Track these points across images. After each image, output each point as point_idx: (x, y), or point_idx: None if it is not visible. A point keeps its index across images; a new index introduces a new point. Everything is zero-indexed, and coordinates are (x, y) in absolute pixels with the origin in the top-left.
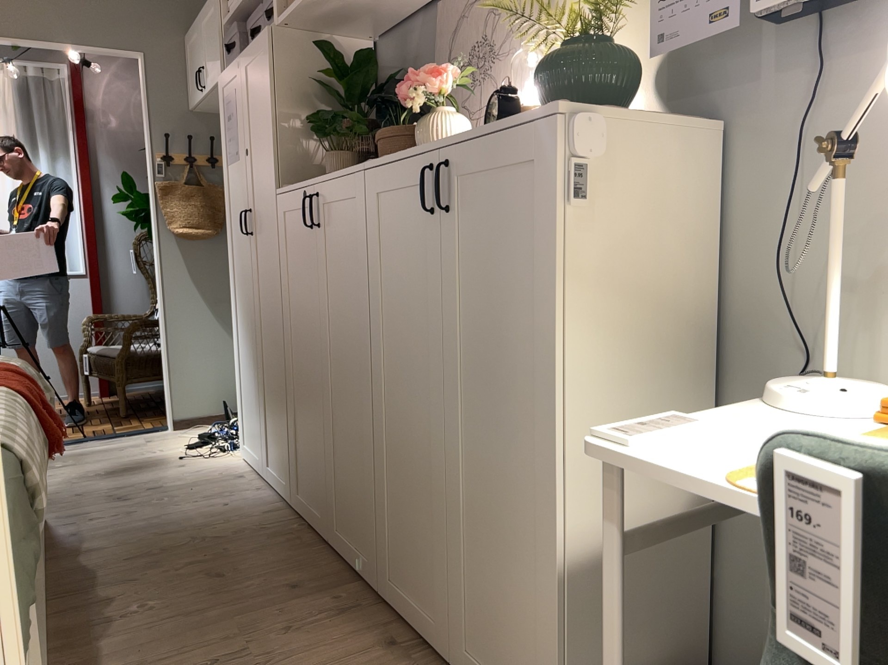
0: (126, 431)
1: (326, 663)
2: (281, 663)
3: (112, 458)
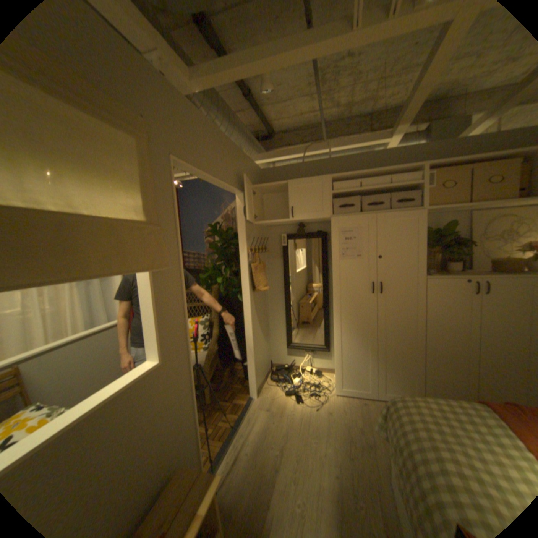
0: (241, 413)
1: None
2: None
3: (288, 432)
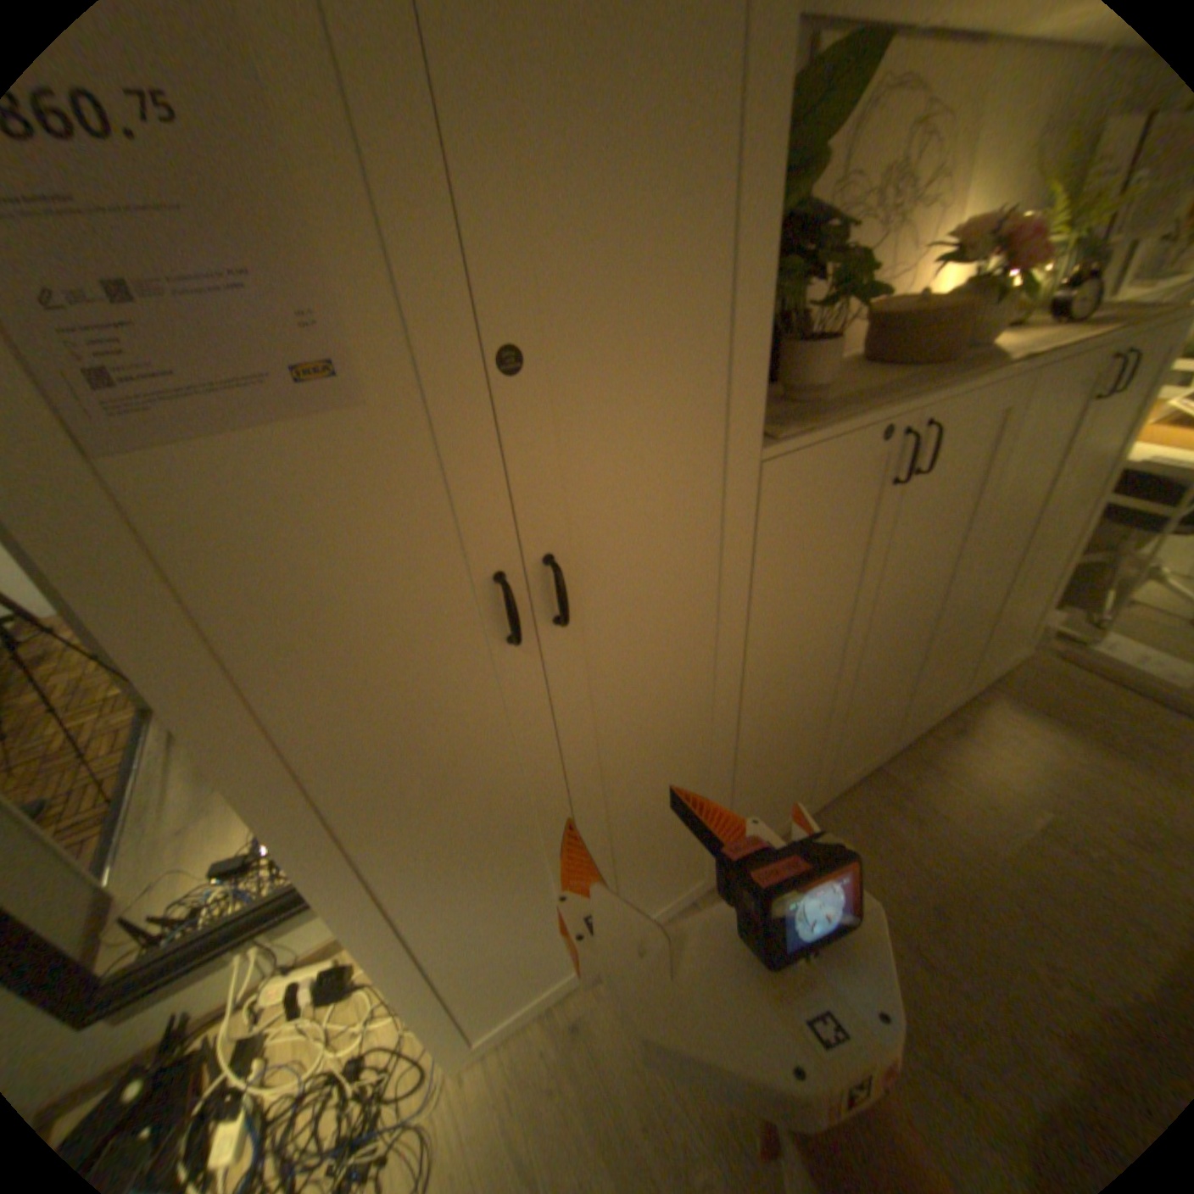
0: None
1: (1007, 771)
2: (1031, 802)
3: None
